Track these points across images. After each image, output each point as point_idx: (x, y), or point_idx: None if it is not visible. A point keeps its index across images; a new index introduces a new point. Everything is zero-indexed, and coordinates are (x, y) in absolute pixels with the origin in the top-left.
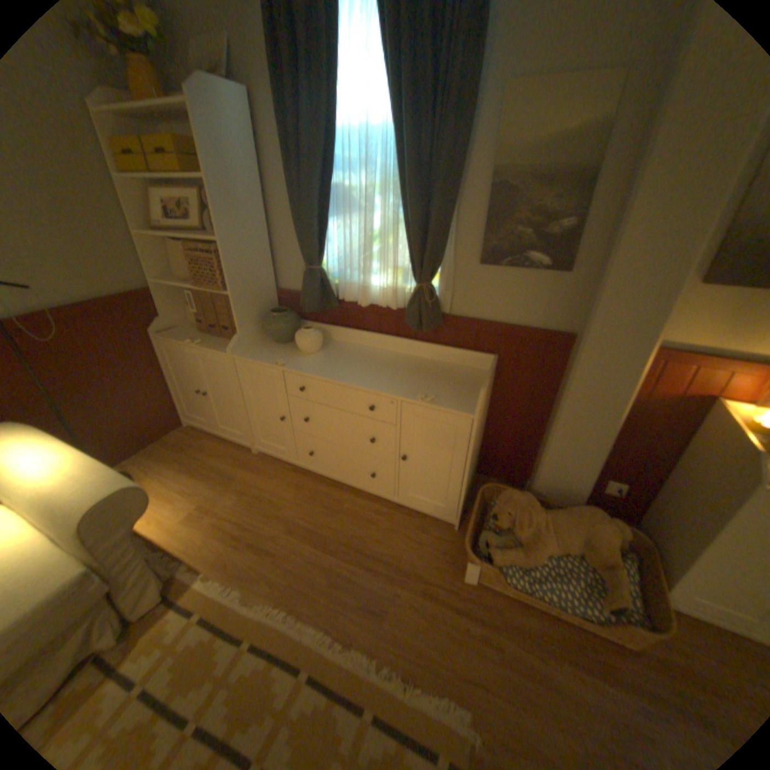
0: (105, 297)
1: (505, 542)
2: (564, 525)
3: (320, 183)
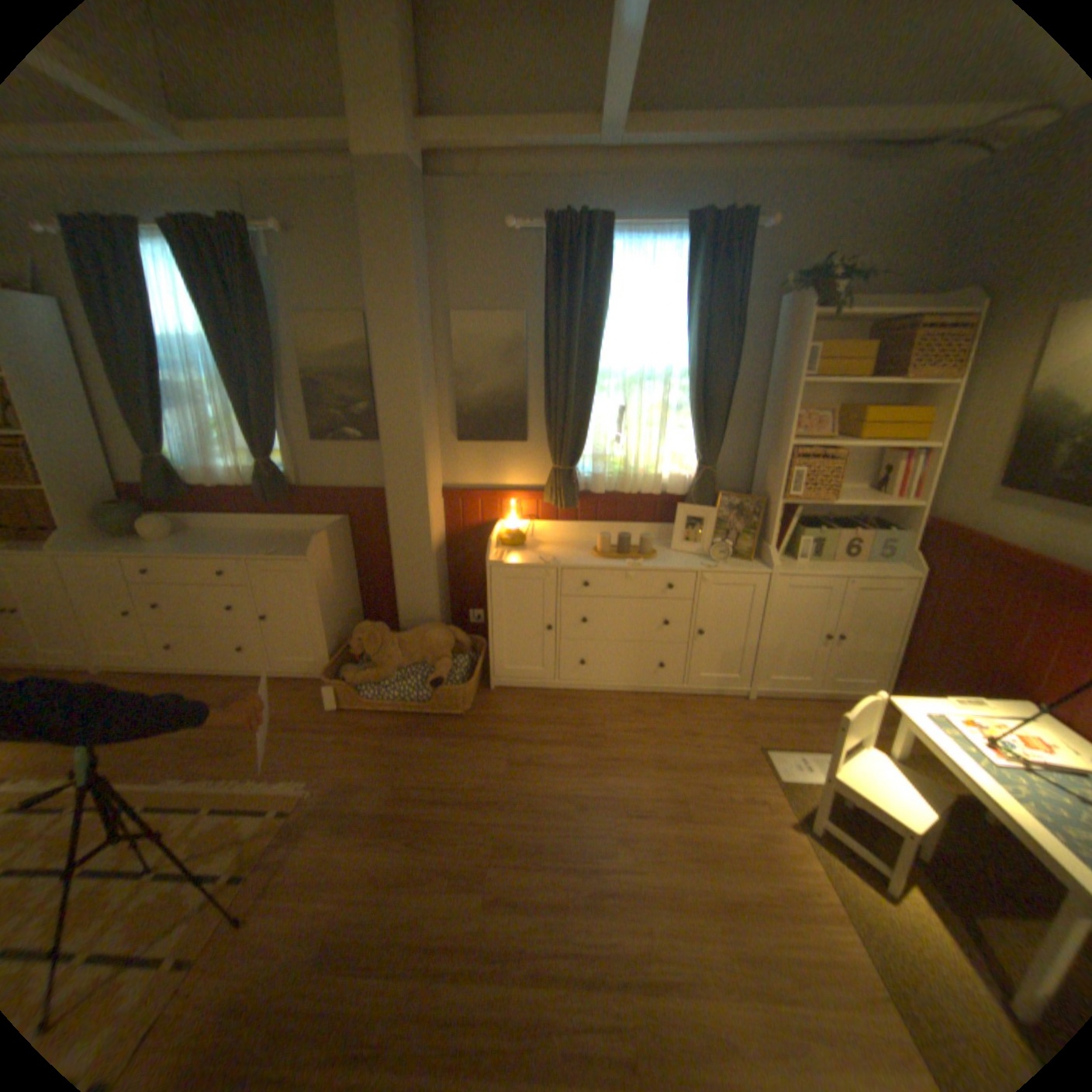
0: None
1: (365, 670)
2: (407, 639)
3: (144, 382)
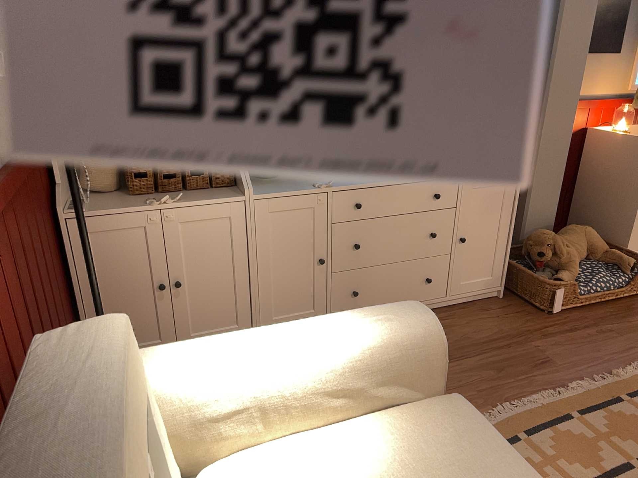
0: None
1: (550, 274)
2: (572, 239)
3: None
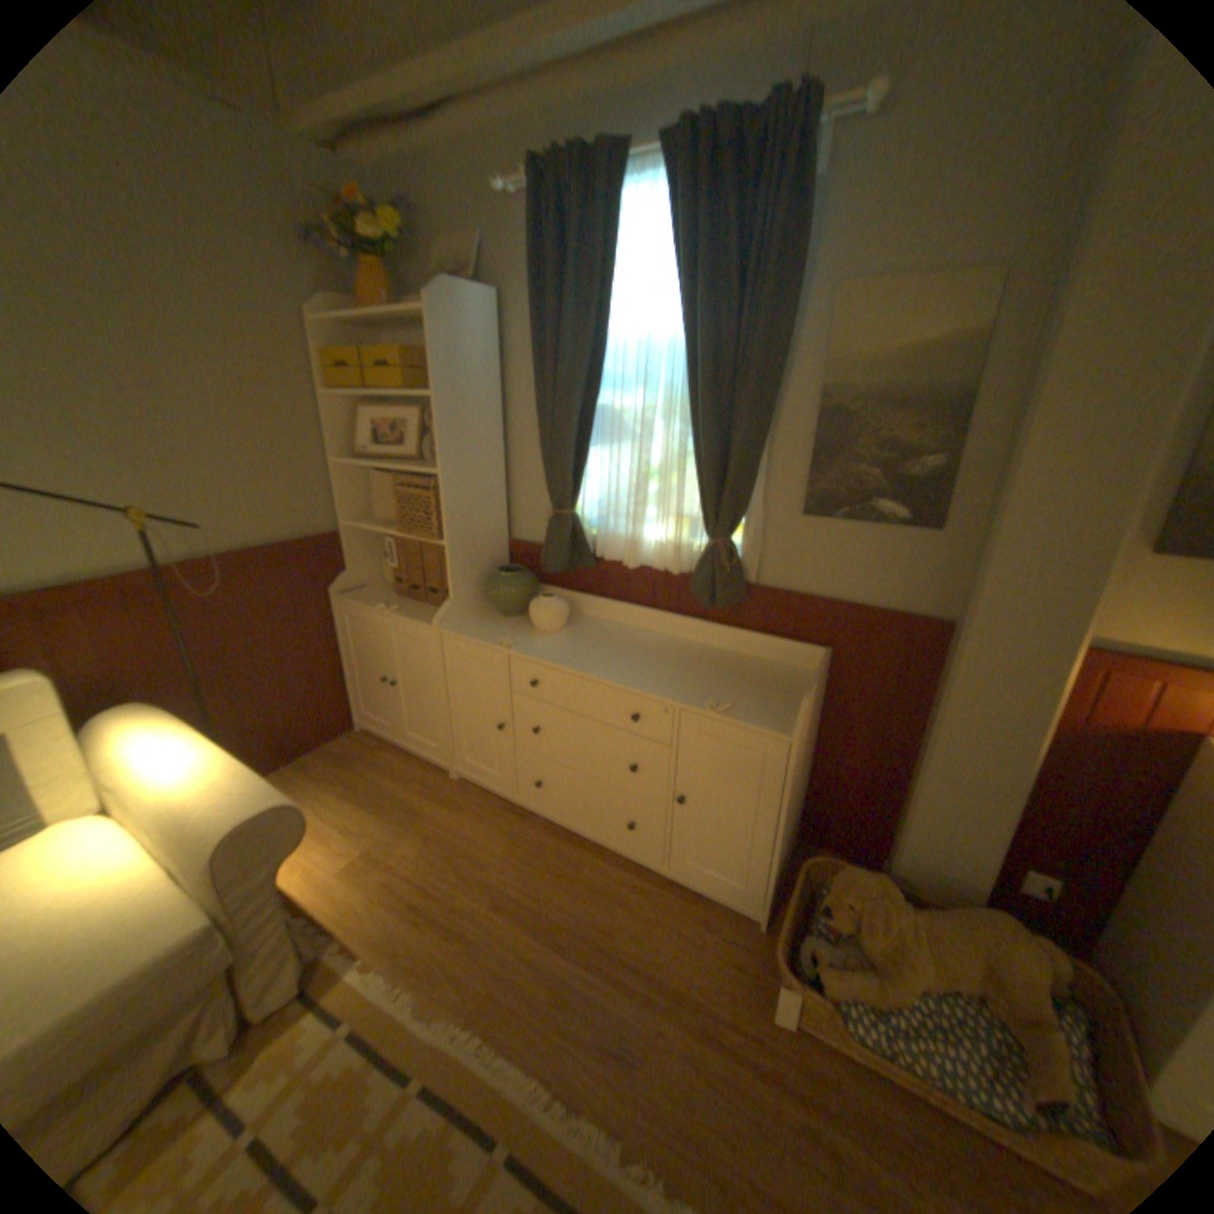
0: (282, 543)
1: (846, 961)
2: (947, 938)
3: (581, 404)
